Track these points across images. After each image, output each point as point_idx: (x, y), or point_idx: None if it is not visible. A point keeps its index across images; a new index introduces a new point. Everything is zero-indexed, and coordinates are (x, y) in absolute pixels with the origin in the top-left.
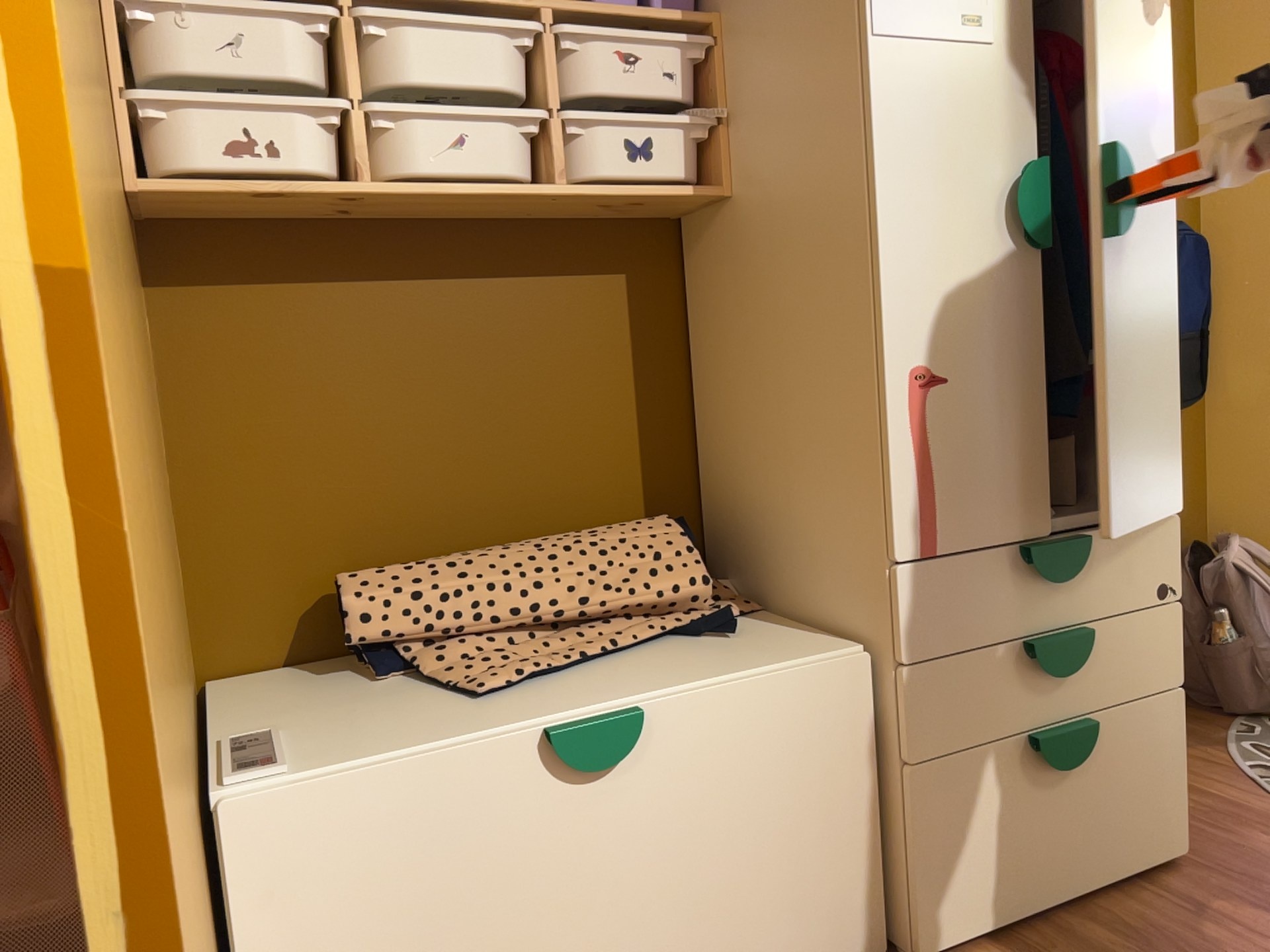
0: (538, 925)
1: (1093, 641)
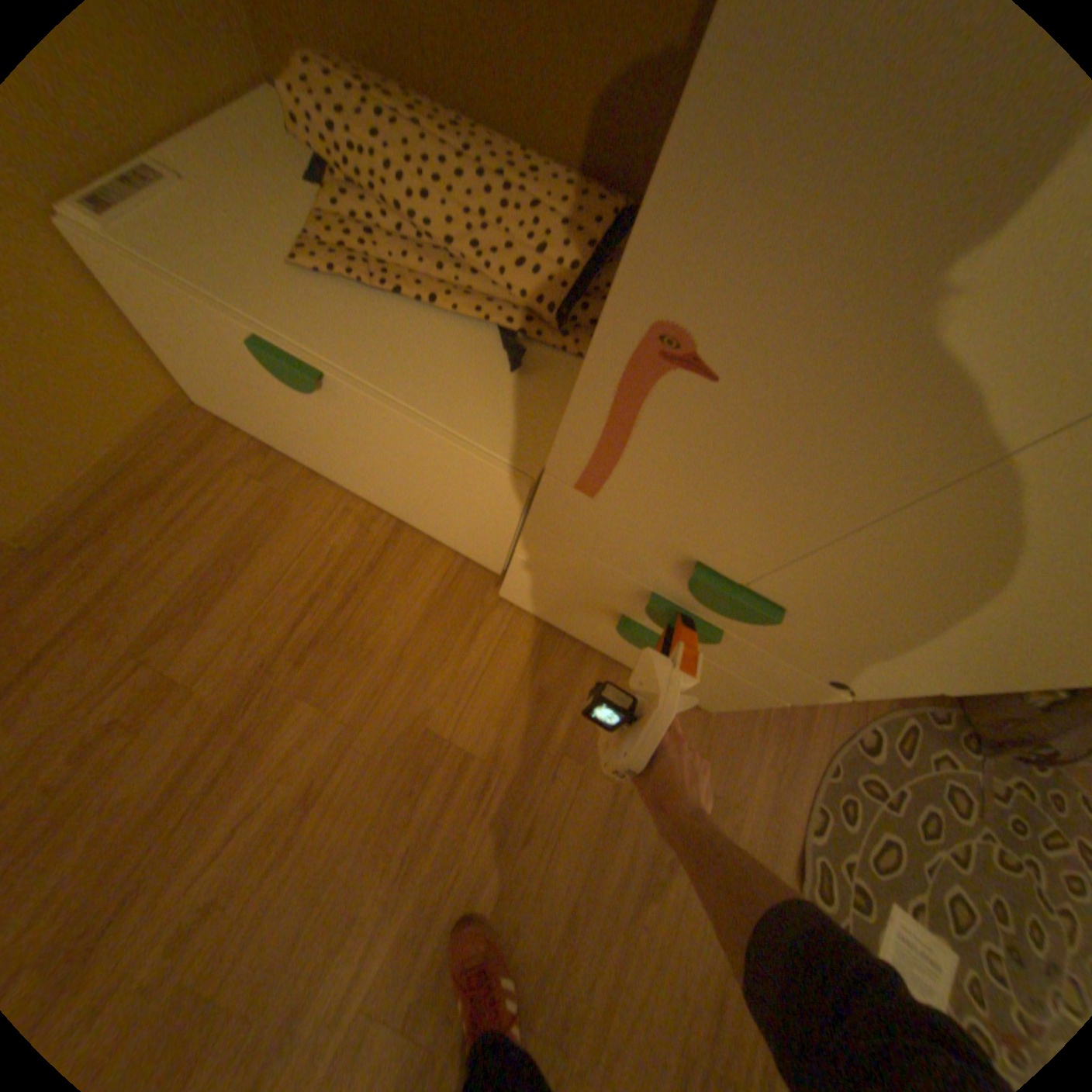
0: (286, 417)
1: (721, 641)
